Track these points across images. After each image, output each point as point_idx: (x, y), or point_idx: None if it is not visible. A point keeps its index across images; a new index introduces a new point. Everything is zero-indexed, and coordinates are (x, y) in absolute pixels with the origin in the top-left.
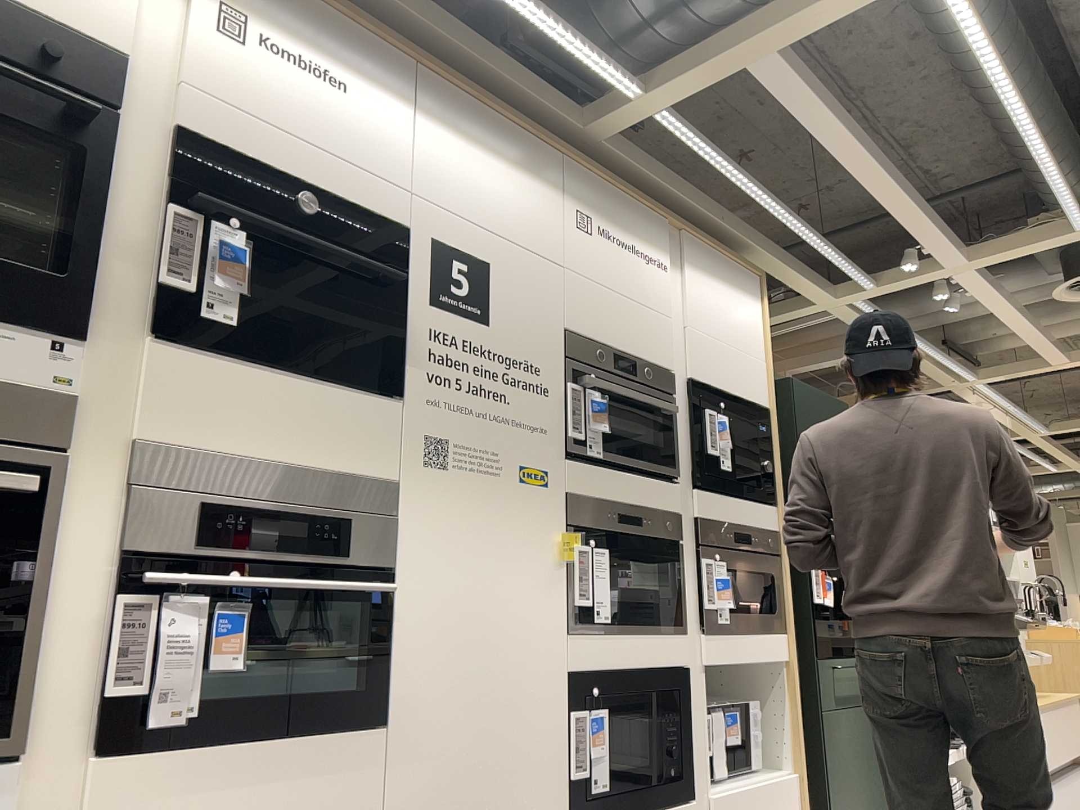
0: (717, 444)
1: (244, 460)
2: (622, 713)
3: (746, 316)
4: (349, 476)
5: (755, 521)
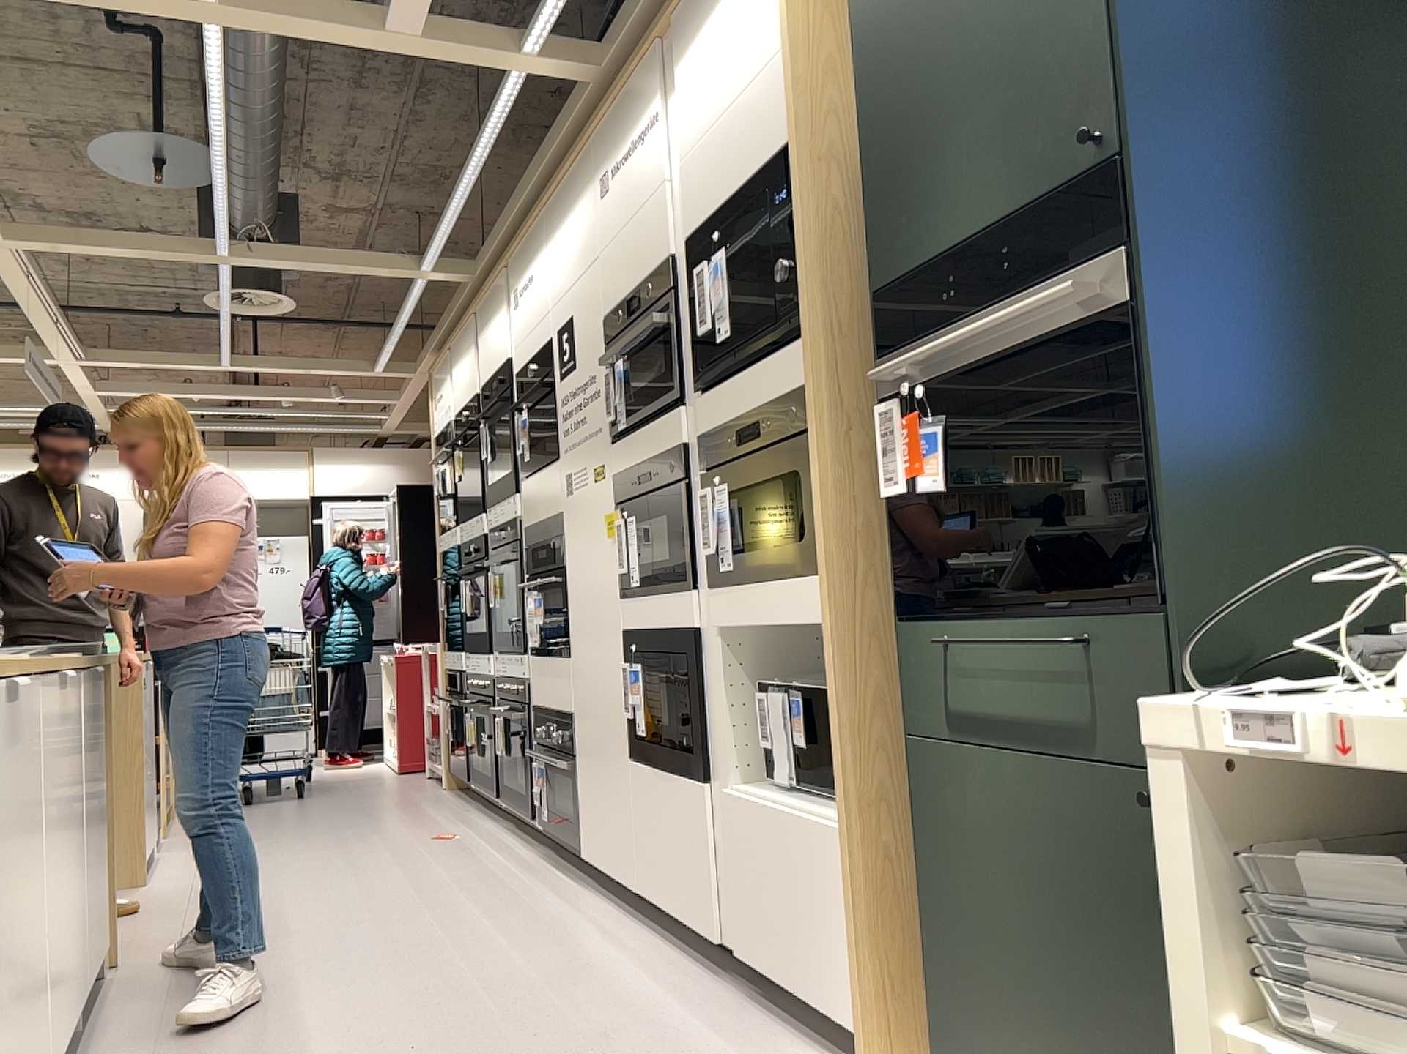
0: (709, 312)
1: (544, 522)
2: (651, 672)
3: (754, 4)
4: (559, 515)
5: (772, 389)
